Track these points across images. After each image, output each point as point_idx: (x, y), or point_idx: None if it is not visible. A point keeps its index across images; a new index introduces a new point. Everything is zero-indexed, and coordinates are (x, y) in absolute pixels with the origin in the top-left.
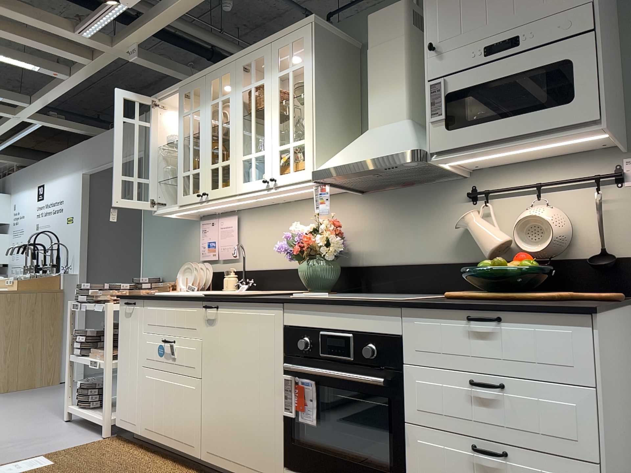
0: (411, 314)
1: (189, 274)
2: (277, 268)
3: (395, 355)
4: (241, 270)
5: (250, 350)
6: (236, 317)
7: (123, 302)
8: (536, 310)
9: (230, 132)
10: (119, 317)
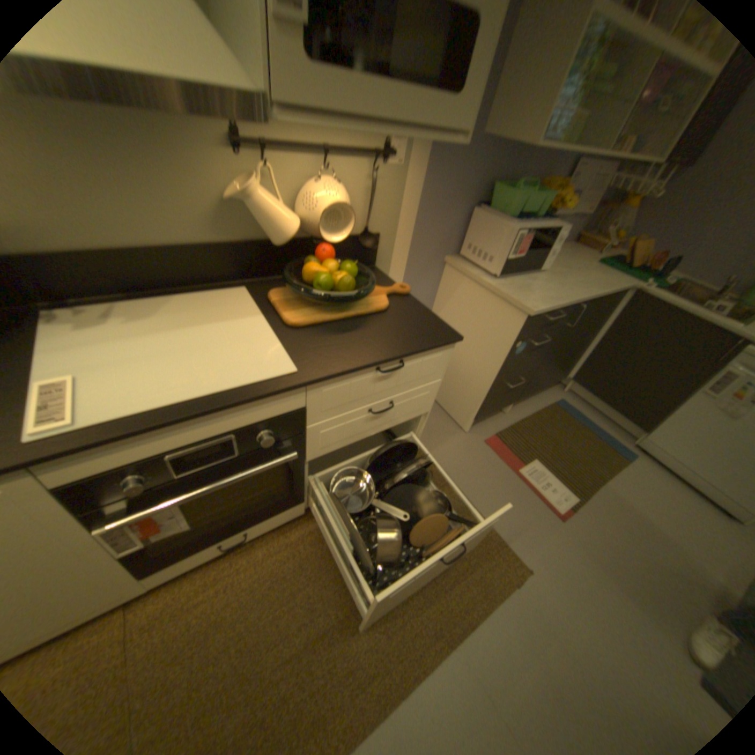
0: (318, 384)
1: None
2: None
3: (296, 423)
4: None
5: None
6: None
7: None
8: (432, 349)
9: None
10: None
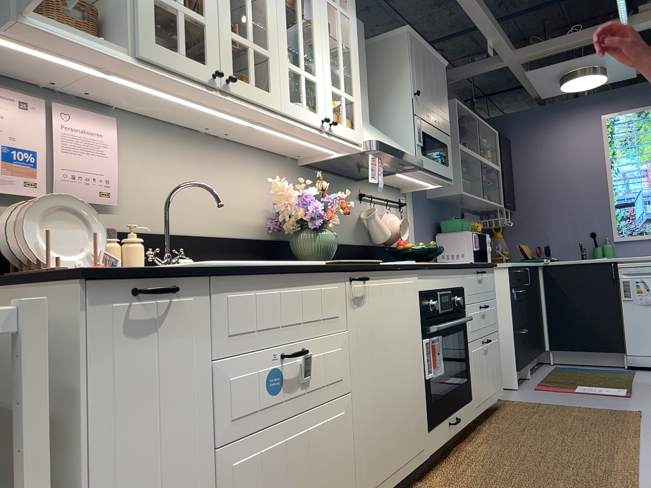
0: (465, 272)
1: (54, 223)
2: (202, 234)
3: (463, 300)
4: (121, 229)
5: (400, 325)
6: (385, 288)
7: (107, 291)
8: (490, 266)
9: (268, 9)
10: (79, 346)
